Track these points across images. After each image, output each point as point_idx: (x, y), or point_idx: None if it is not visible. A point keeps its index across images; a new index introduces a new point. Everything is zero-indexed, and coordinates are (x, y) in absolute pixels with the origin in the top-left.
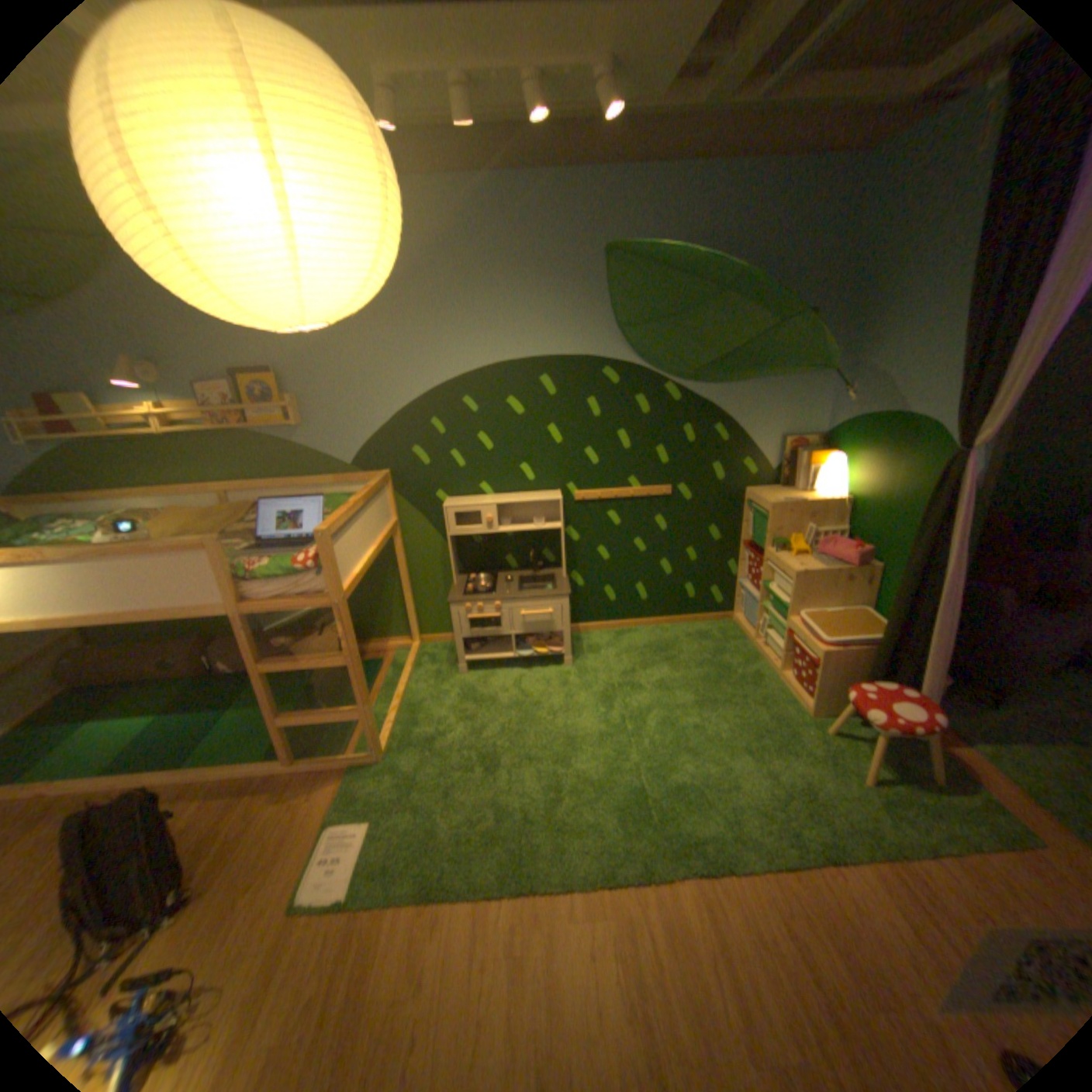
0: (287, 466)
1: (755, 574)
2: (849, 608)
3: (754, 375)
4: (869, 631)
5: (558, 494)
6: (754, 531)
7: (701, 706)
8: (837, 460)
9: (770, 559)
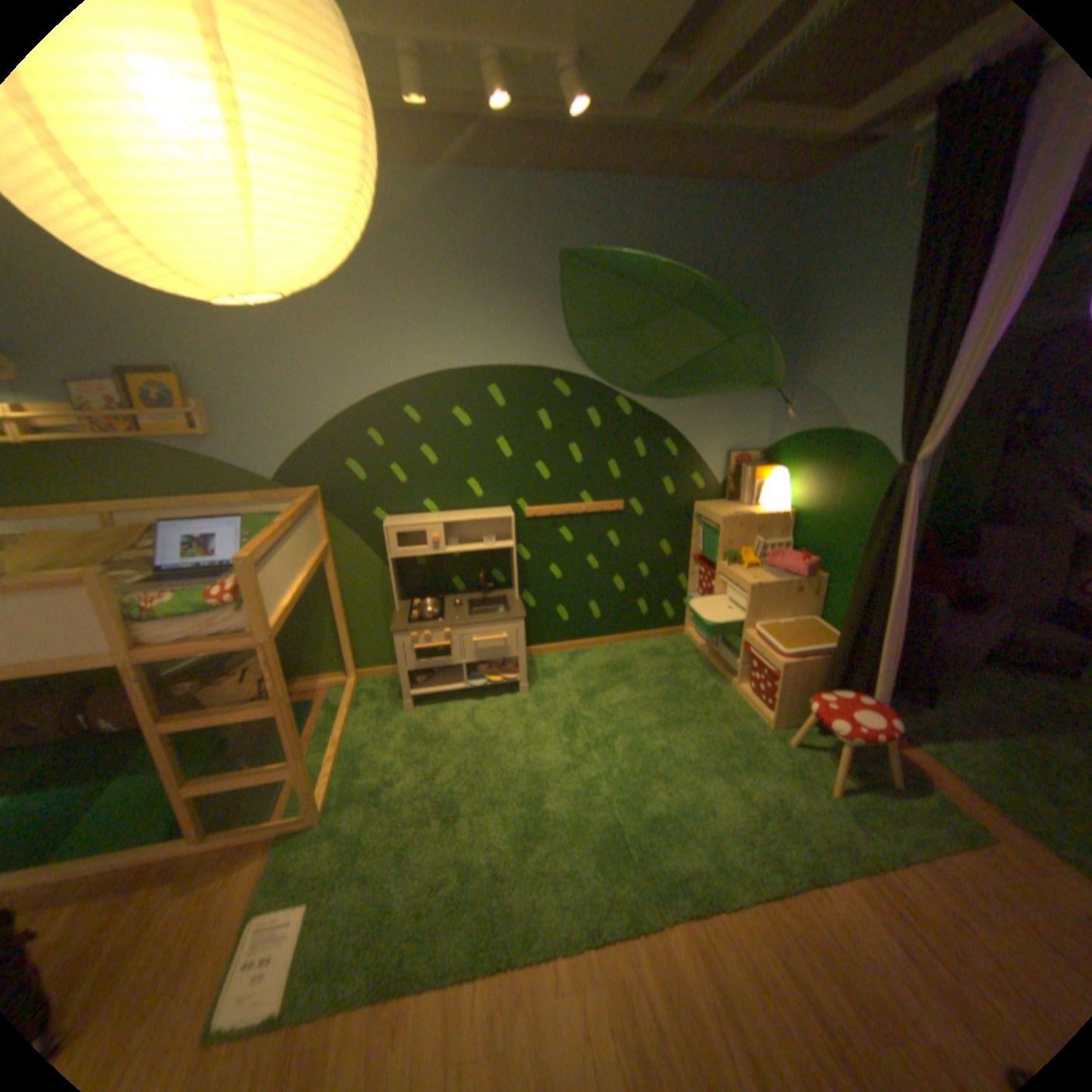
0: (193, 483)
1: (707, 589)
2: (798, 618)
3: (701, 392)
4: (821, 641)
5: (509, 511)
6: (704, 546)
7: (665, 728)
8: (780, 476)
9: (722, 573)
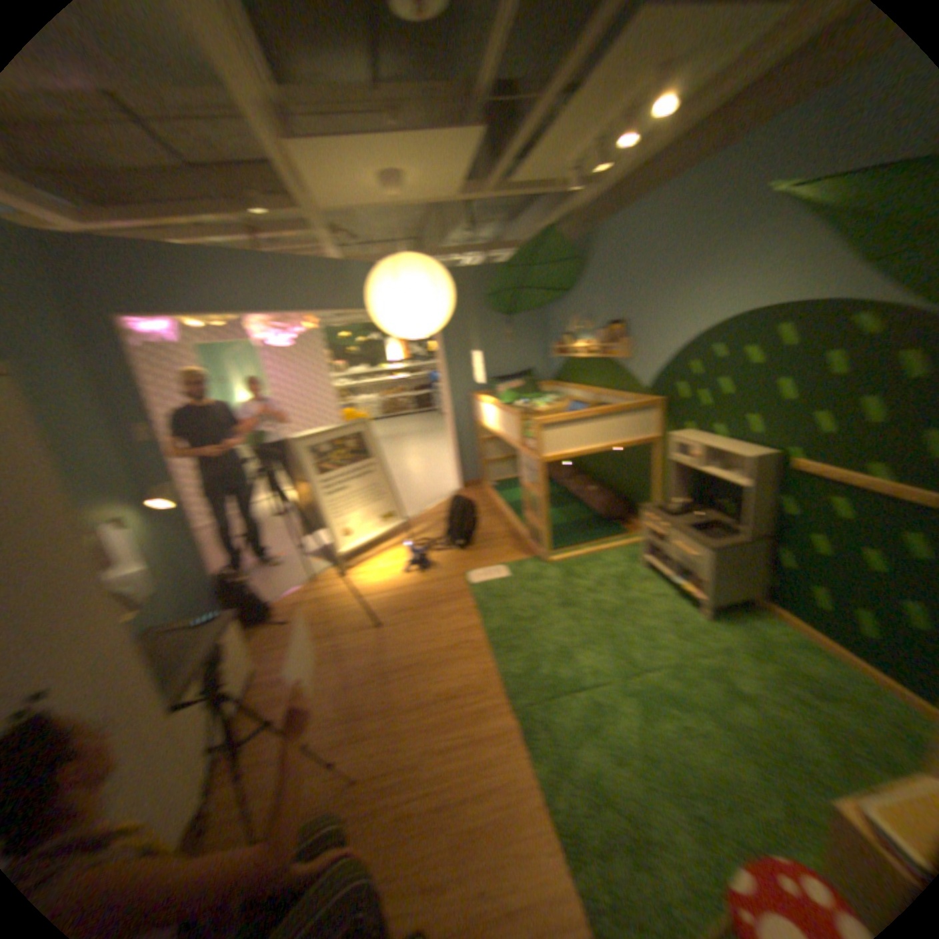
0: (624, 384)
1: None
2: None
3: None
4: None
5: (771, 453)
6: None
7: (732, 739)
8: None
9: None
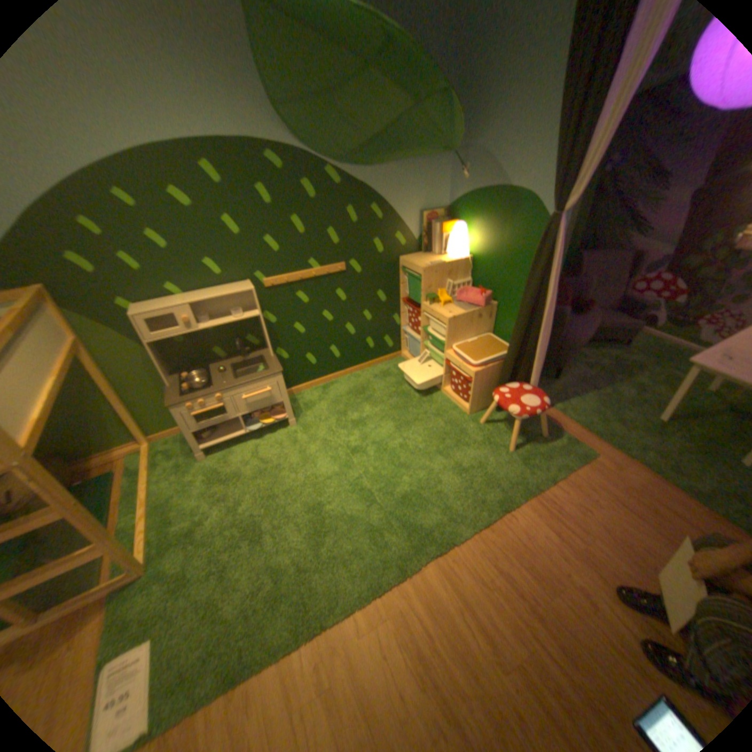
0: None
1: (415, 323)
2: (479, 336)
3: (397, 158)
4: (496, 351)
5: (249, 283)
6: (411, 291)
7: (399, 429)
8: (461, 229)
9: (426, 311)
